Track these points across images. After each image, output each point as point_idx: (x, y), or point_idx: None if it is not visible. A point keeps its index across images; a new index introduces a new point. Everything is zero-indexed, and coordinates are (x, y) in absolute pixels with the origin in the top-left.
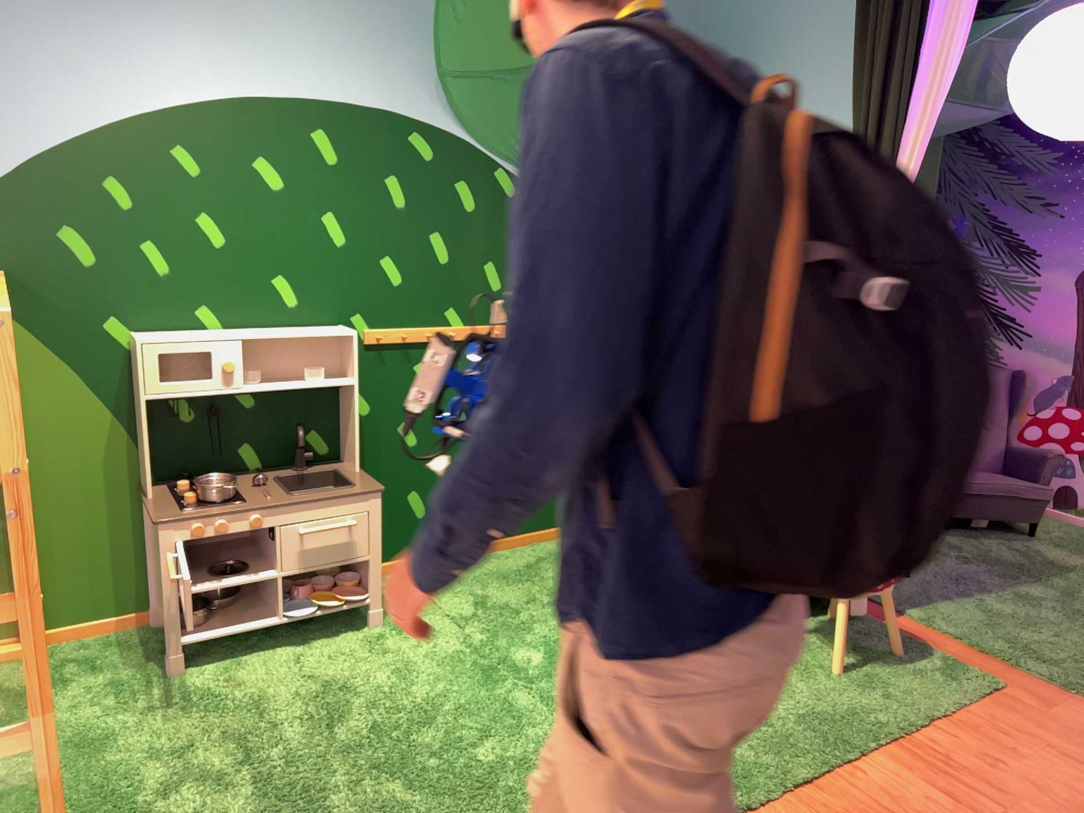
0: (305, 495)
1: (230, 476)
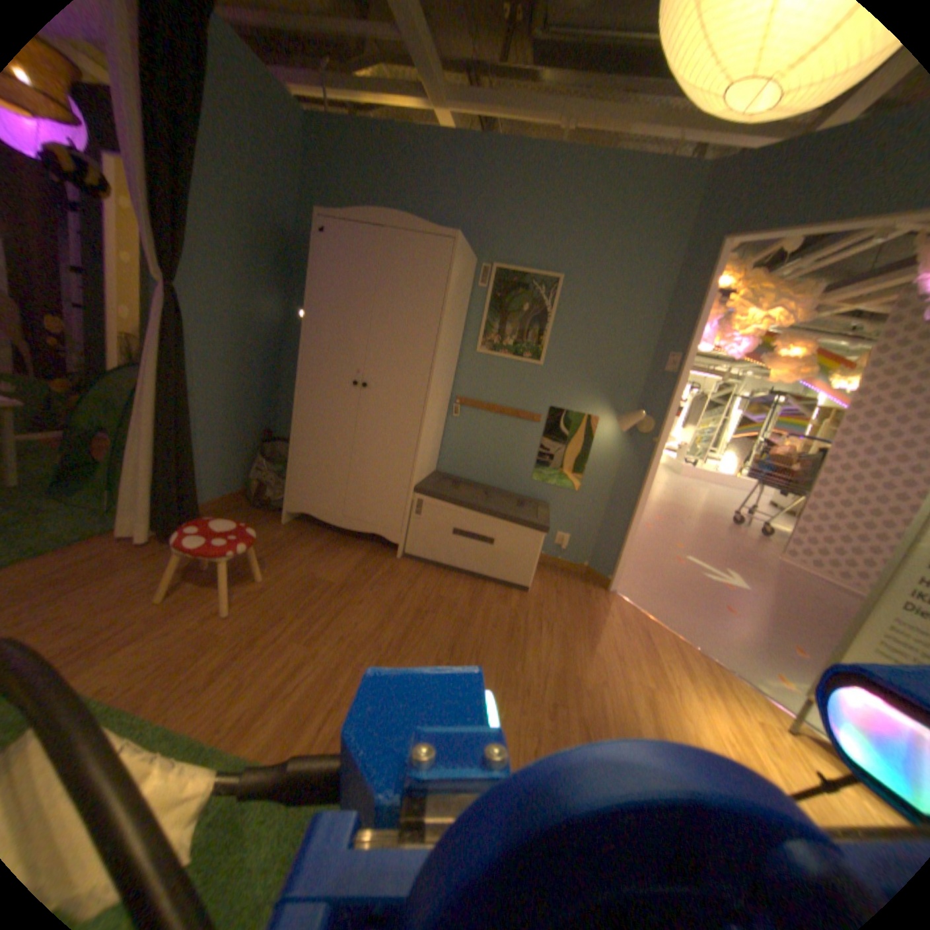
0: None
1: None
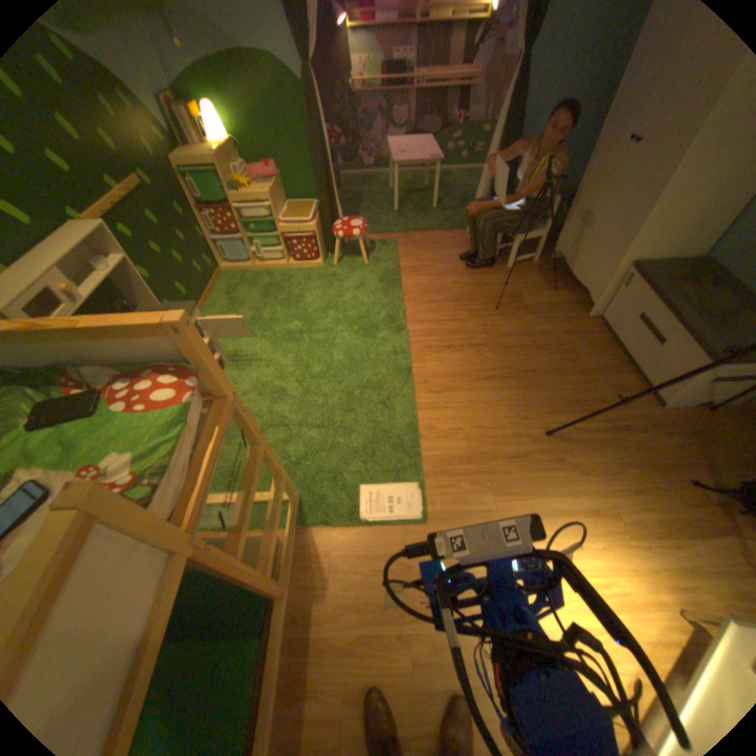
0: None
1: None
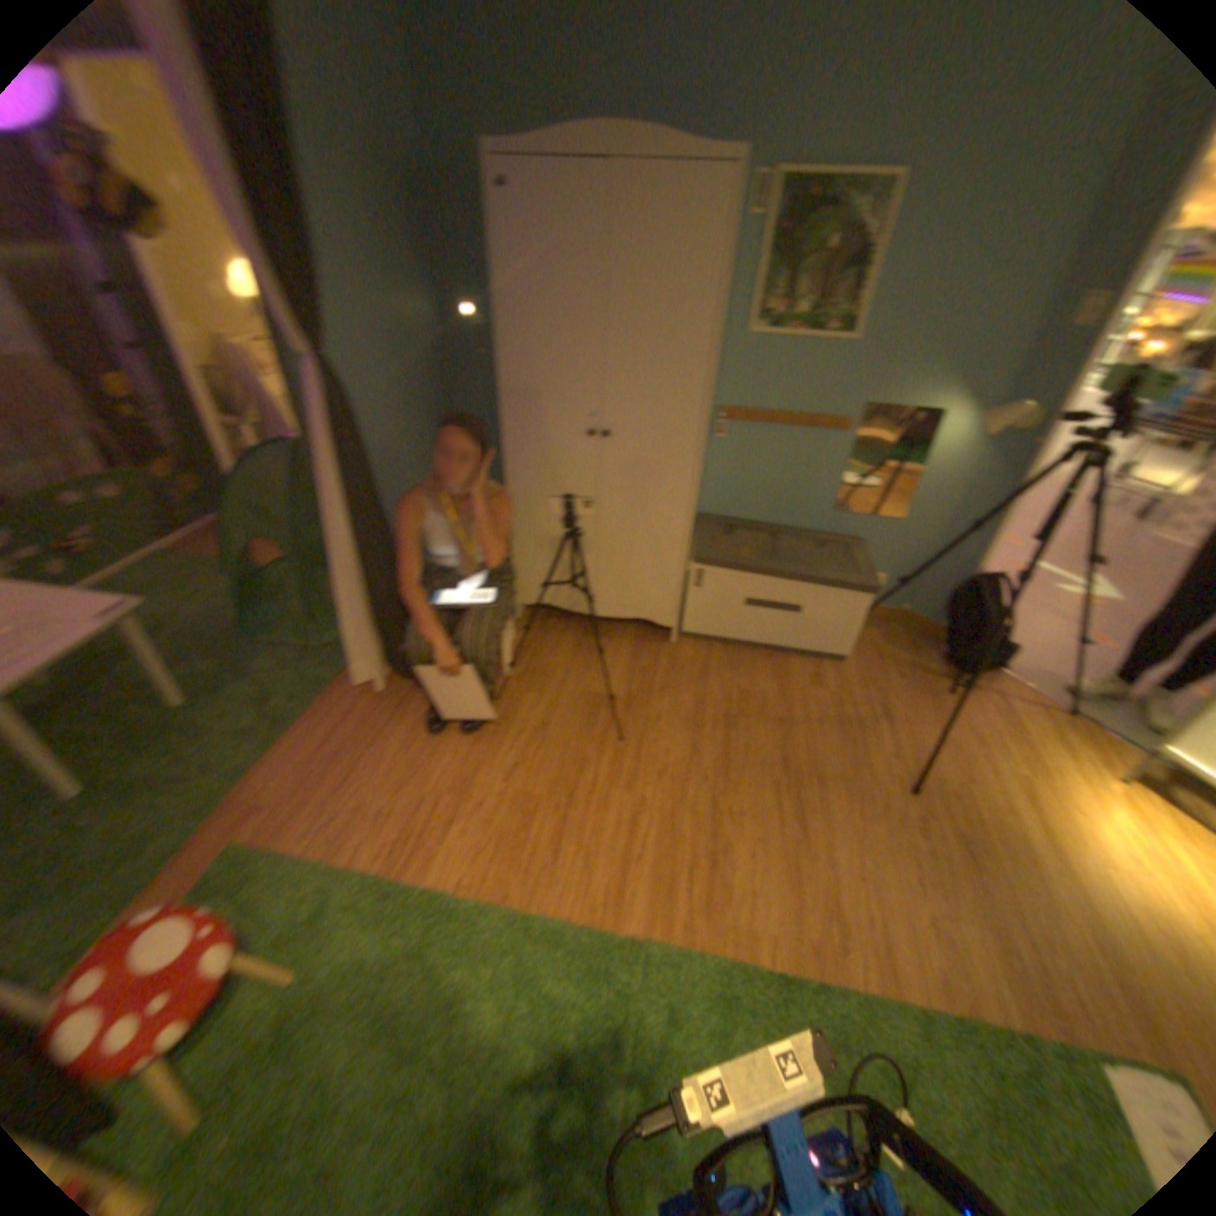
0: None
1: None
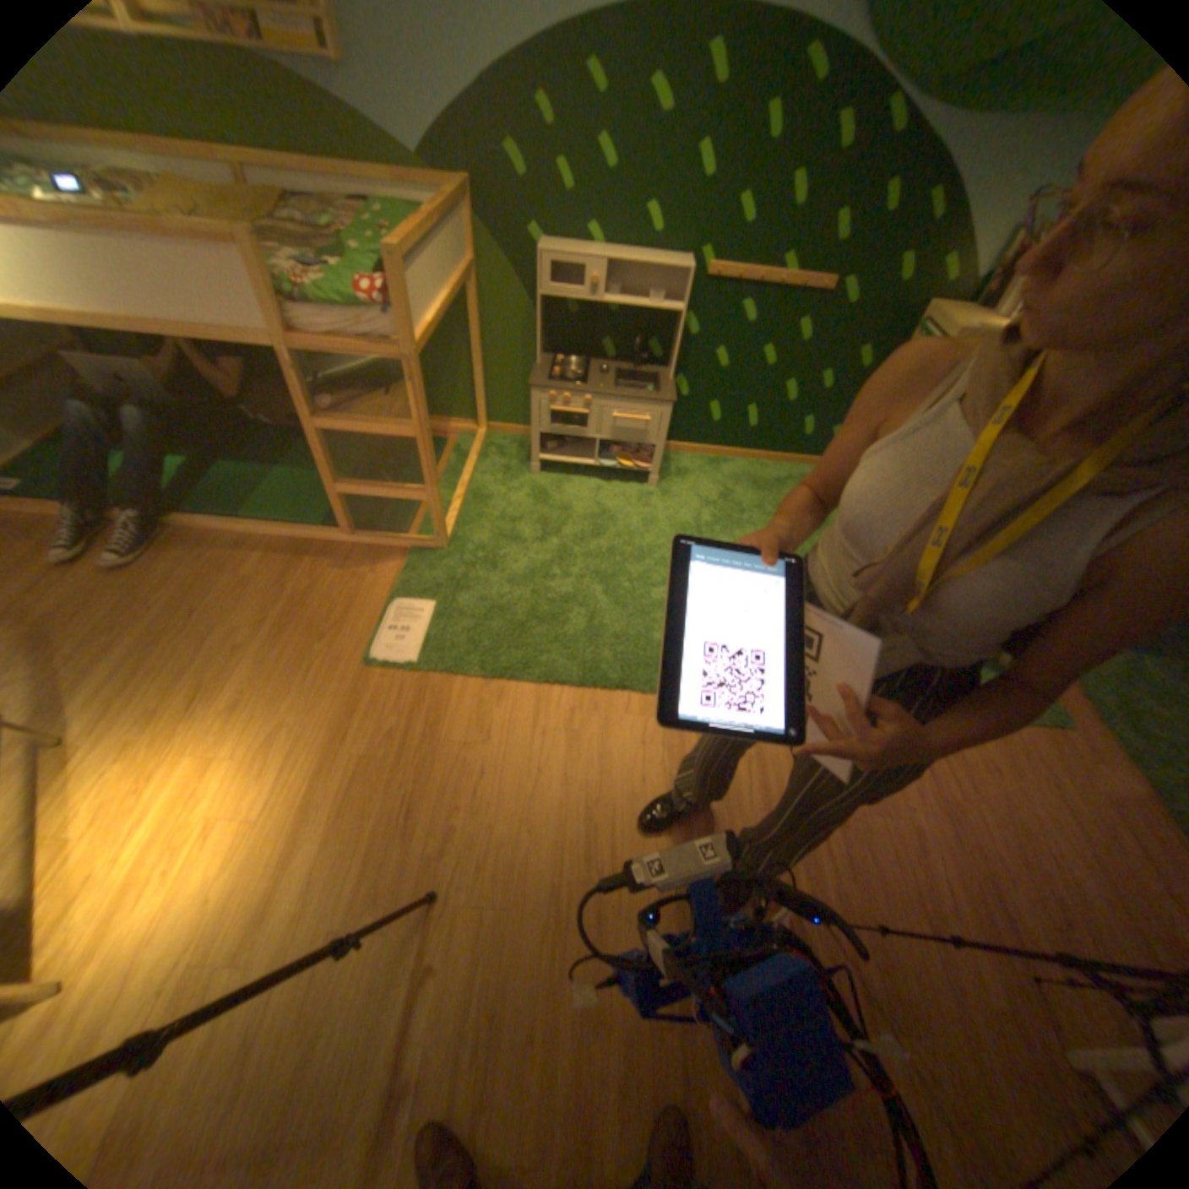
0: (627, 390)
1: (588, 361)
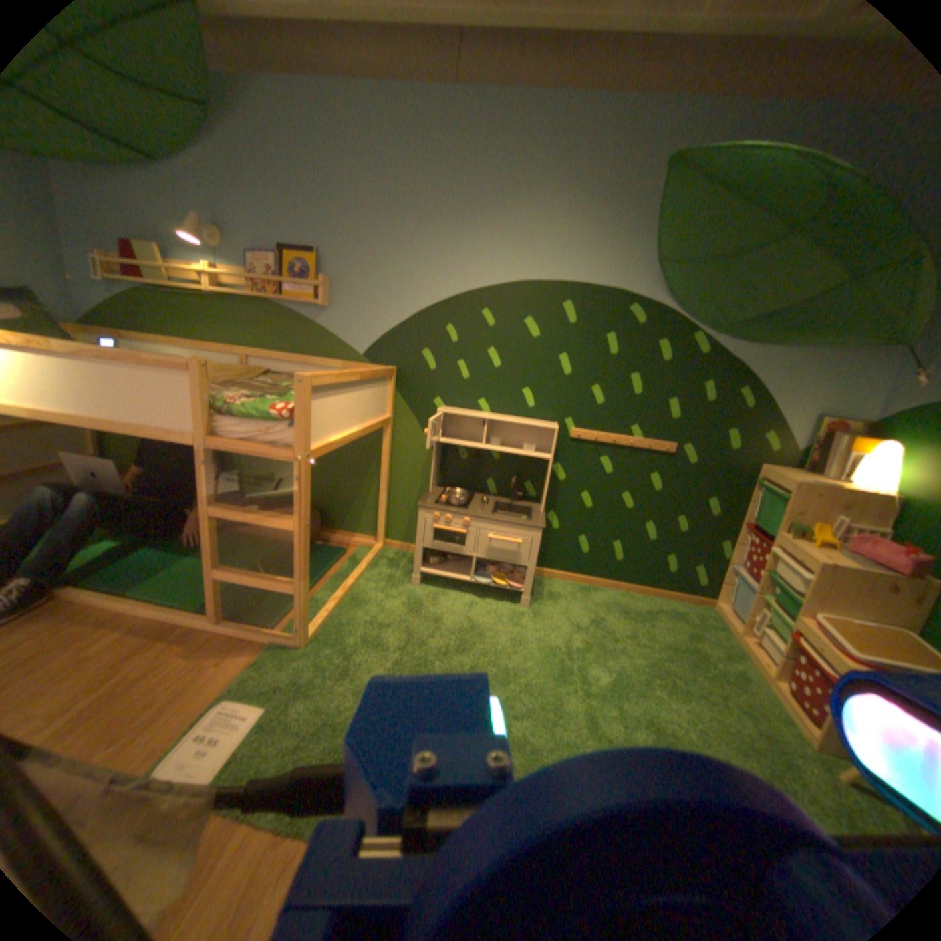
0: (502, 515)
1: (471, 491)
